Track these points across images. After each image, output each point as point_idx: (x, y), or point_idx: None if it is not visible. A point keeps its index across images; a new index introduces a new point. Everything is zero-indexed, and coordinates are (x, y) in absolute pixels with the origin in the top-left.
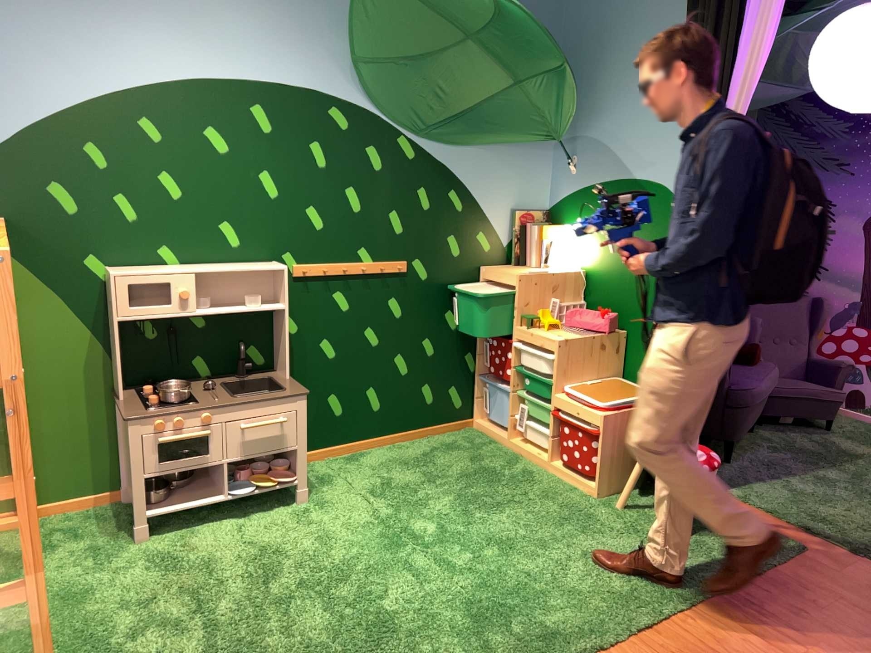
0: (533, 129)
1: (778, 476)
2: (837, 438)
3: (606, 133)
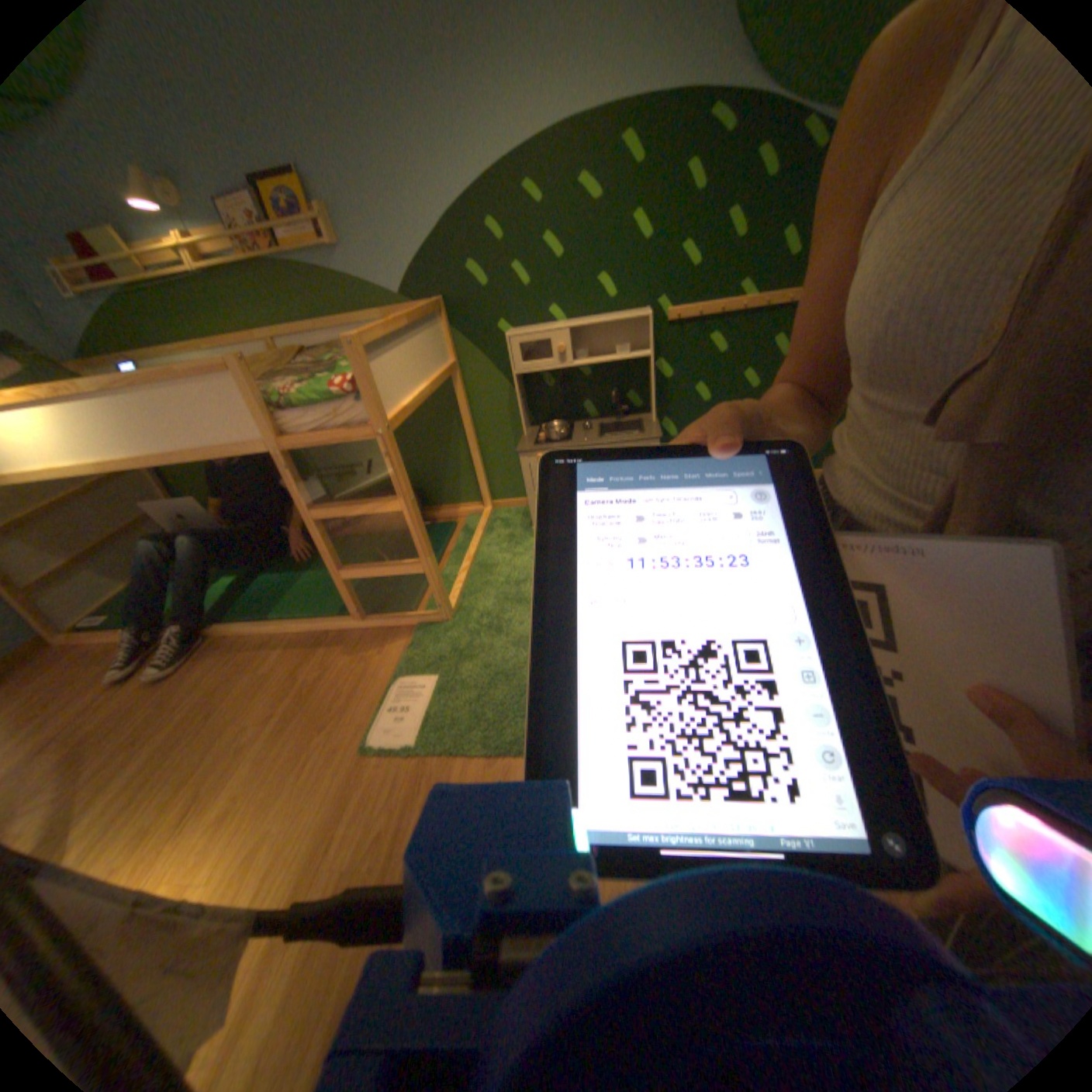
0: None
1: None
2: None
3: None
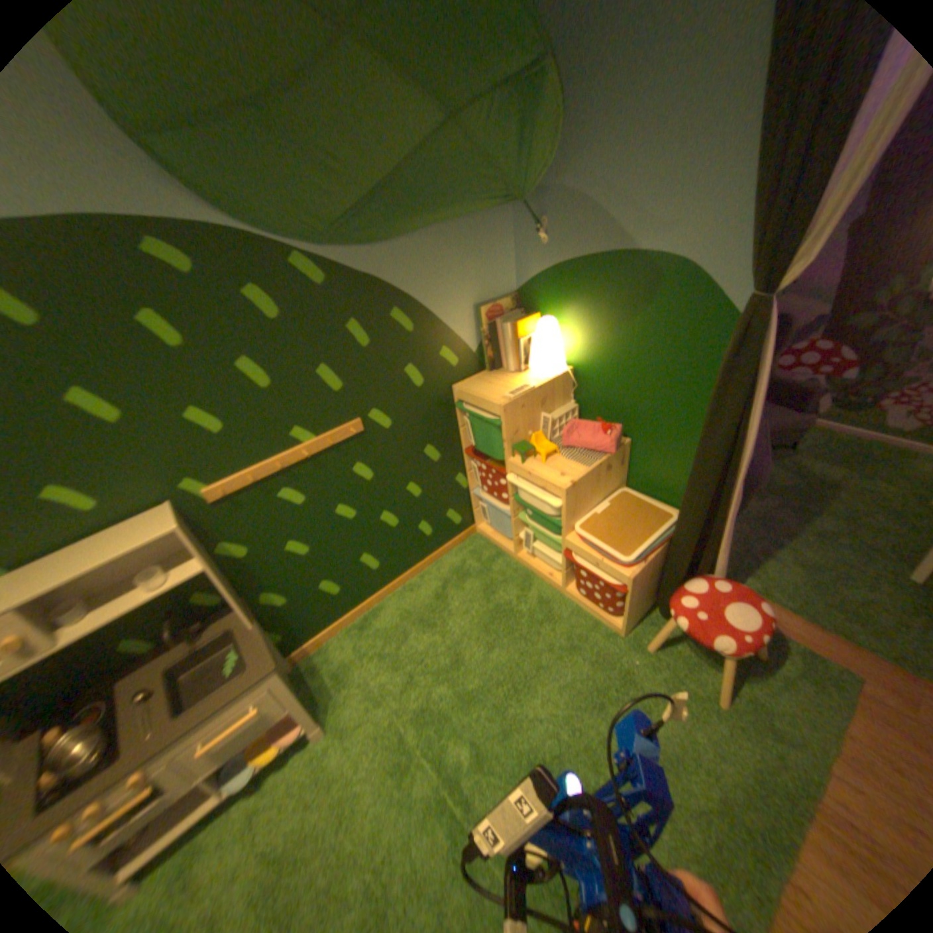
0: (490, 183)
1: (792, 547)
2: (819, 464)
3: (598, 170)
